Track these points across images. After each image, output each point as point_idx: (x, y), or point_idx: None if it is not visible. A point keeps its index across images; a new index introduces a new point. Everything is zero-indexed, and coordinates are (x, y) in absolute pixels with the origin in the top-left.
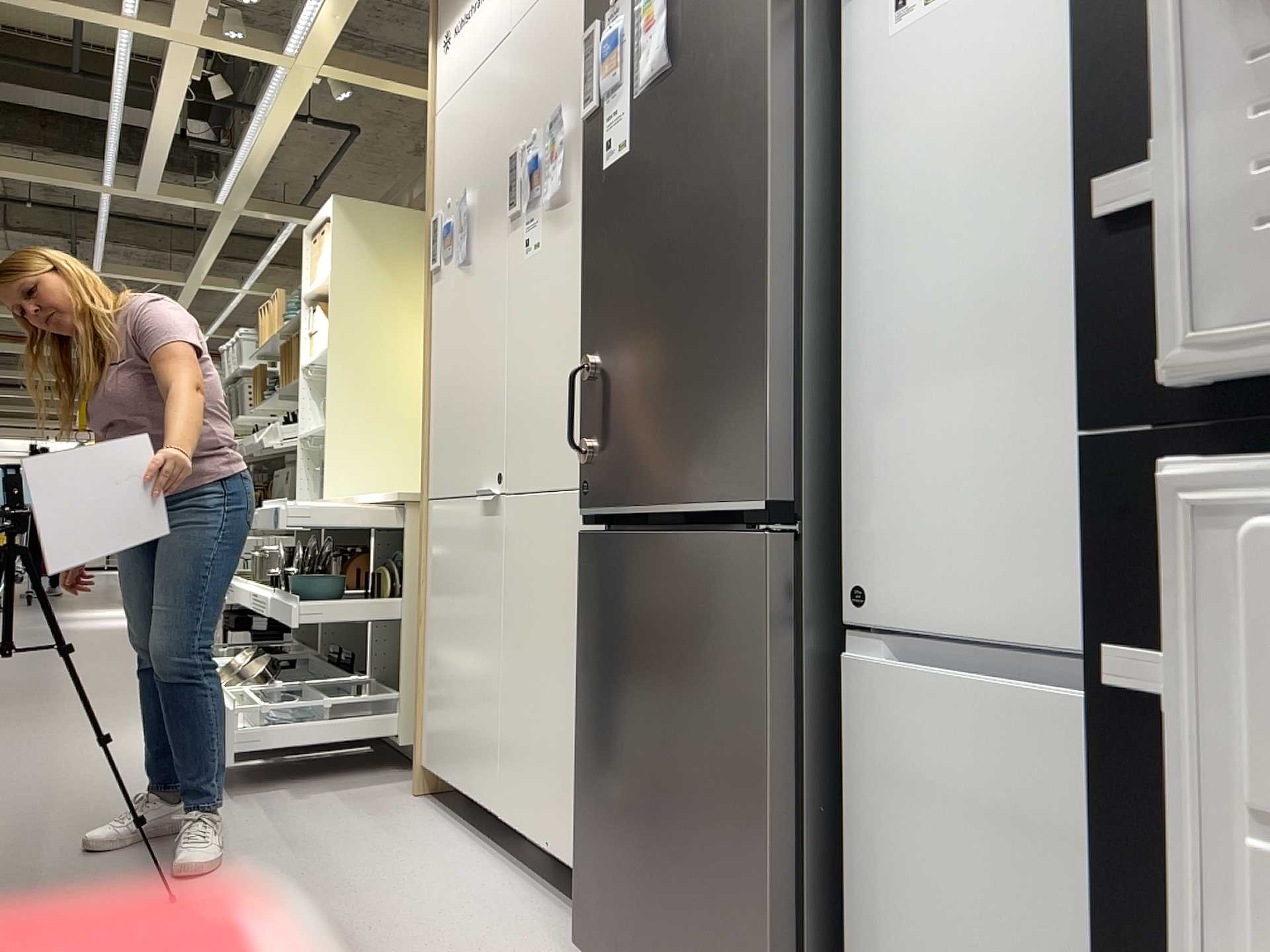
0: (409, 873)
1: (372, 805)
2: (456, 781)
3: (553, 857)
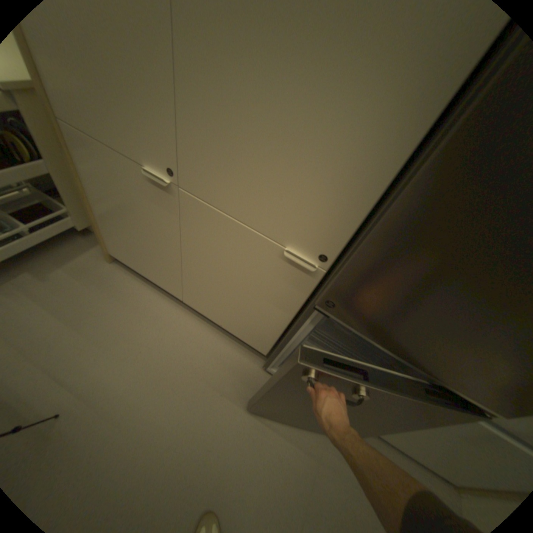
0: (155, 335)
1: (92, 276)
2: (143, 274)
3: (224, 327)
